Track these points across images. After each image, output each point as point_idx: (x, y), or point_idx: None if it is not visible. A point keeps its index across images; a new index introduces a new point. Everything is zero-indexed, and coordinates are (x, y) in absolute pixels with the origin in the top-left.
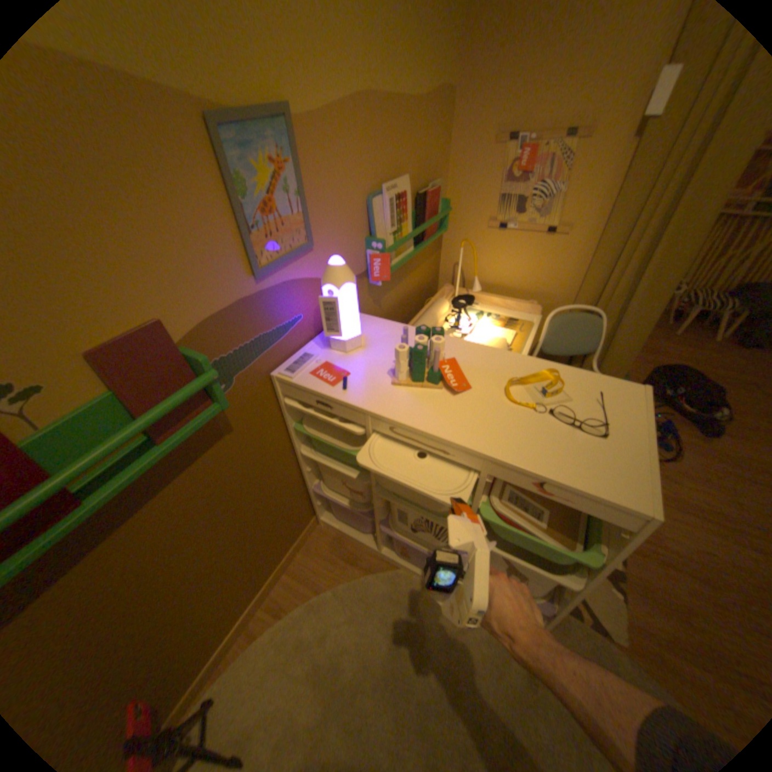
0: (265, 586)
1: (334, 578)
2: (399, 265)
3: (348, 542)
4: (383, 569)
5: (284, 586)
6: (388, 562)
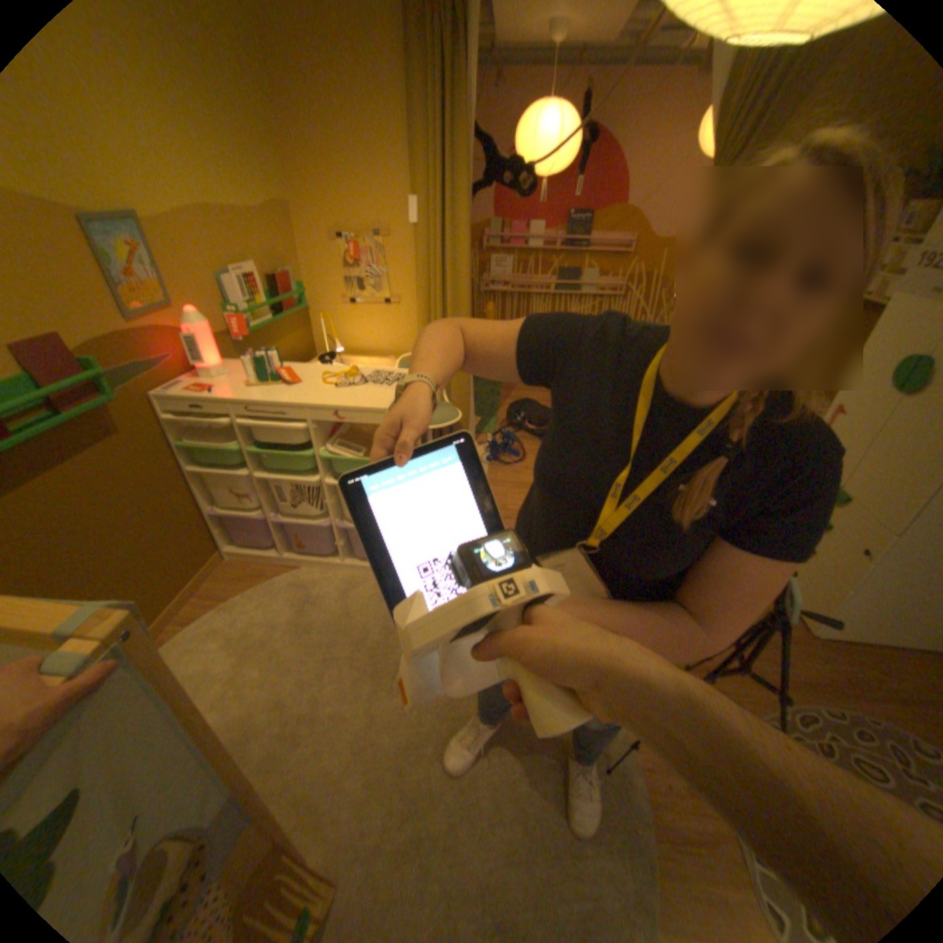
0: (171, 605)
1: (241, 589)
2: (258, 327)
3: (254, 565)
4: (287, 572)
5: (192, 606)
6: (291, 567)
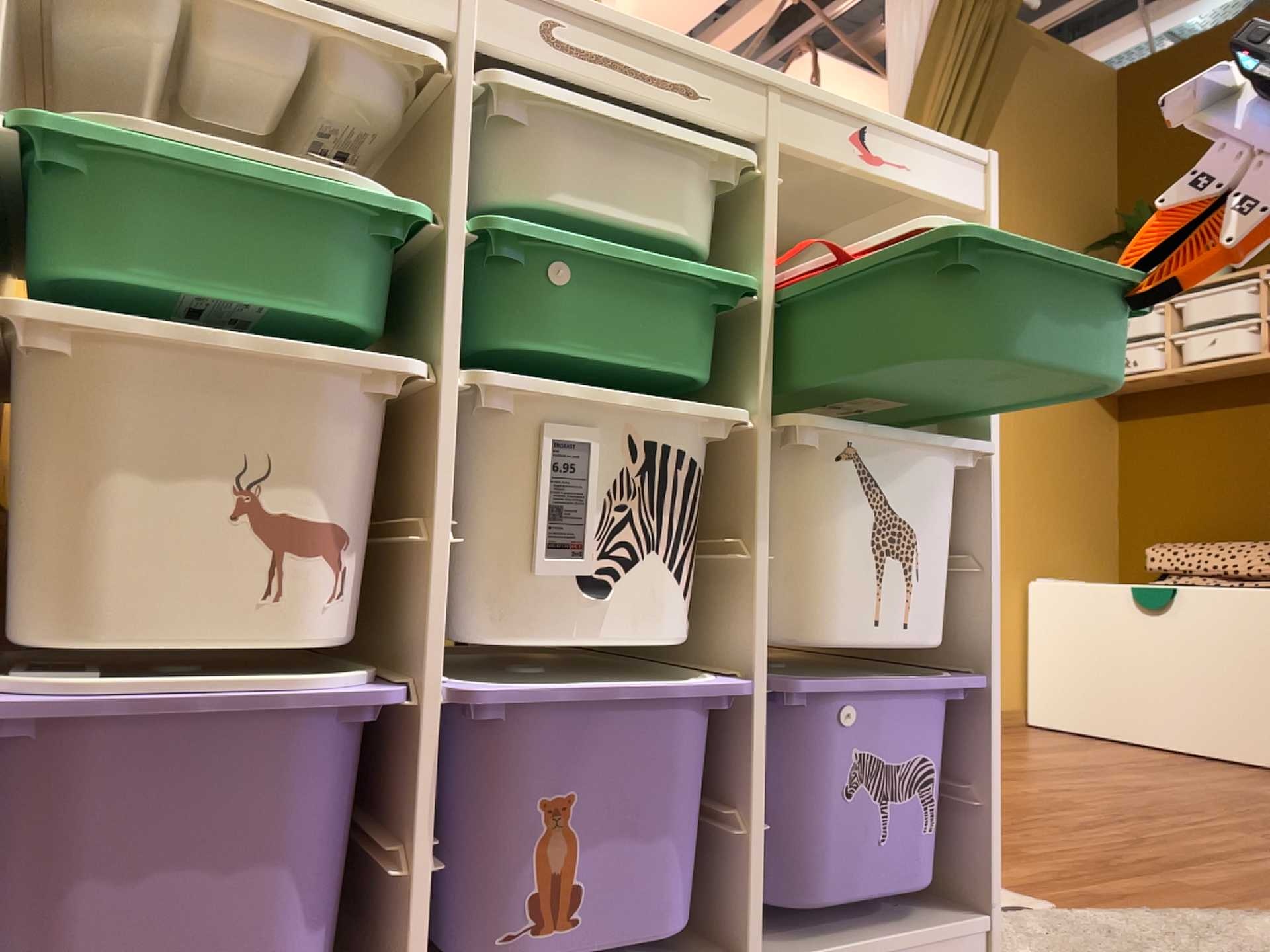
0: None
1: None
2: None
3: None
4: None
5: None
6: None
